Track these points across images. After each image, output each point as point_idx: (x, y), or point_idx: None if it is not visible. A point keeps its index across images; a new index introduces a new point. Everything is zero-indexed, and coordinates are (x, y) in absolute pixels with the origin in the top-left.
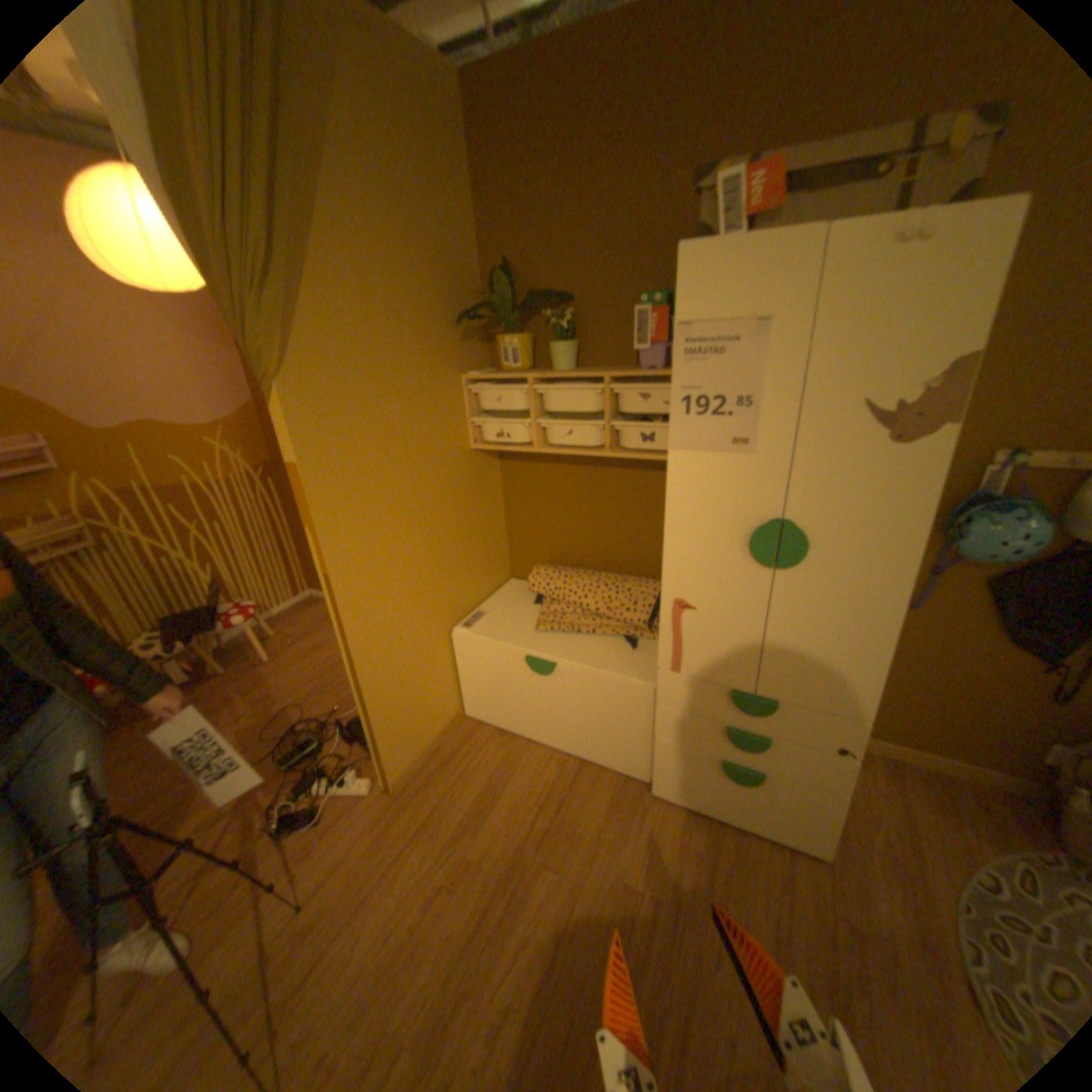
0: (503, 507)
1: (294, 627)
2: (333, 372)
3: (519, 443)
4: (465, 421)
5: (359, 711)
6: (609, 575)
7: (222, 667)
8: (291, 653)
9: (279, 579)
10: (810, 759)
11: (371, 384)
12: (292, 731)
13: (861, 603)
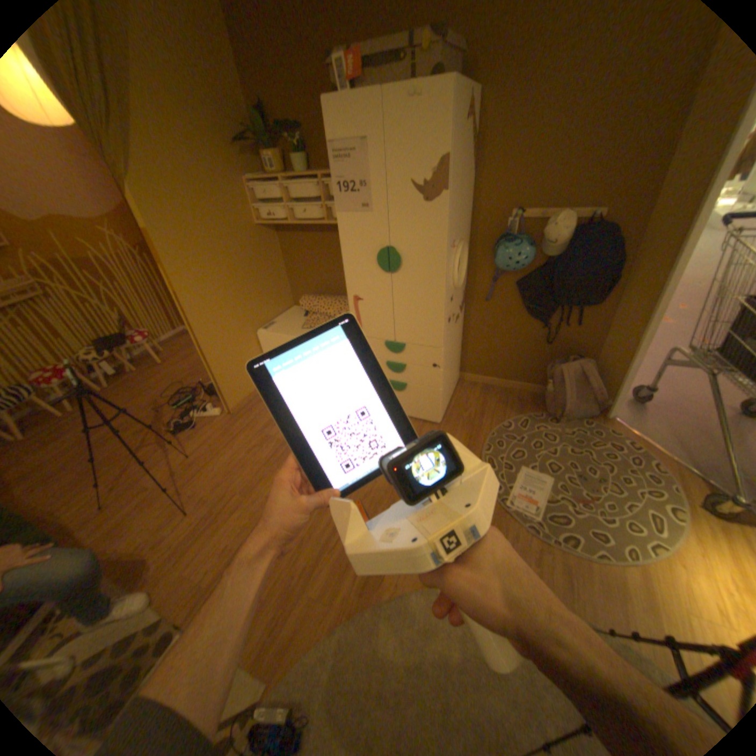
0: (283, 262)
1: (174, 347)
2: (158, 176)
3: (280, 219)
4: (249, 207)
5: (206, 369)
6: (342, 297)
7: (134, 368)
8: (174, 359)
9: (161, 319)
10: (421, 372)
11: (183, 183)
12: (177, 394)
13: (427, 287)
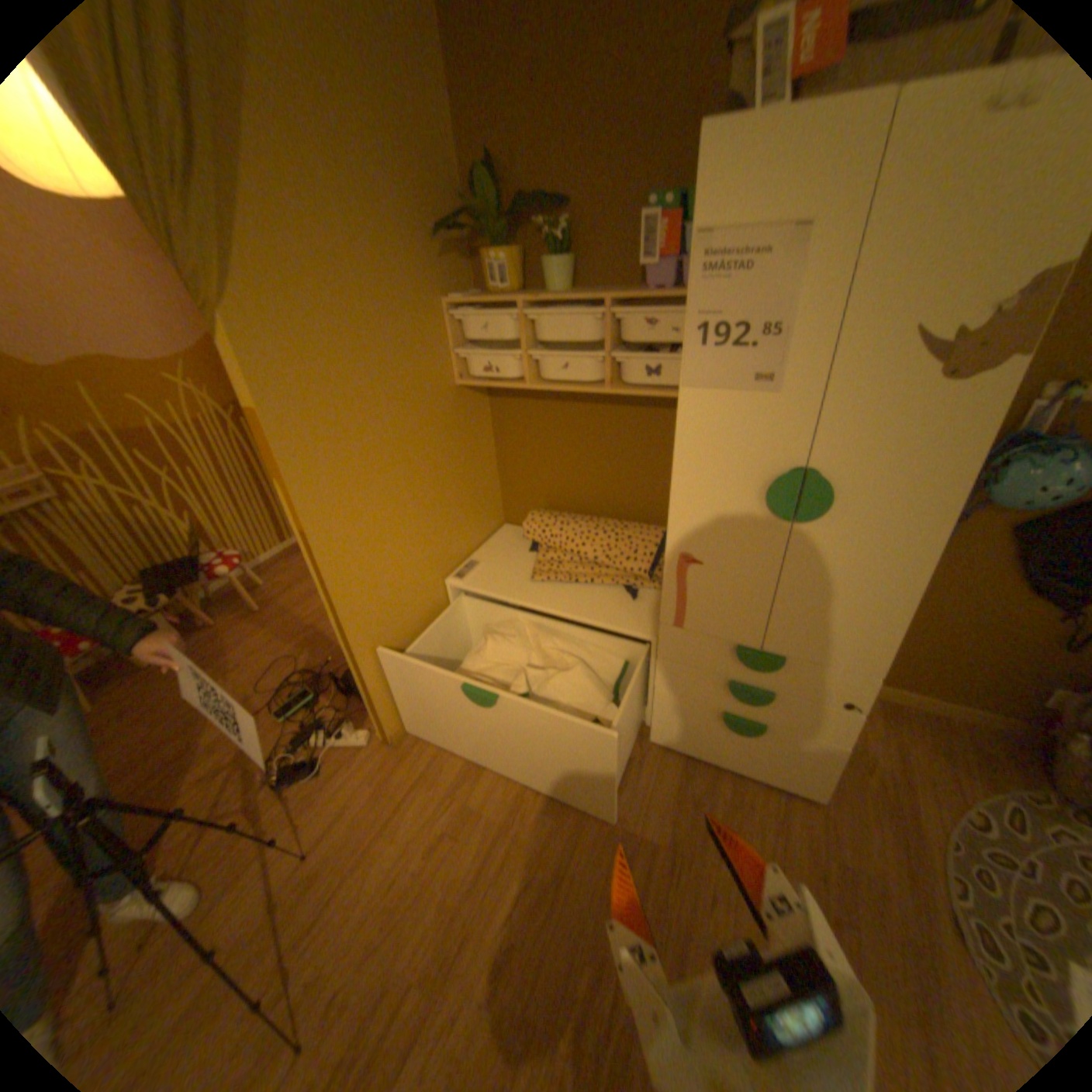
0: (494, 448)
1: (283, 574)
2: (287, 295)
3: (509, 377)
4: (449, 352)
5: (350, 667)
6: (608, 520)
7: (212, 617)
8: (281, 601)
9: (263, 524)
10: (813, 712)
11: (335, 310)
12: (286, 682)
13: (886, 559)
